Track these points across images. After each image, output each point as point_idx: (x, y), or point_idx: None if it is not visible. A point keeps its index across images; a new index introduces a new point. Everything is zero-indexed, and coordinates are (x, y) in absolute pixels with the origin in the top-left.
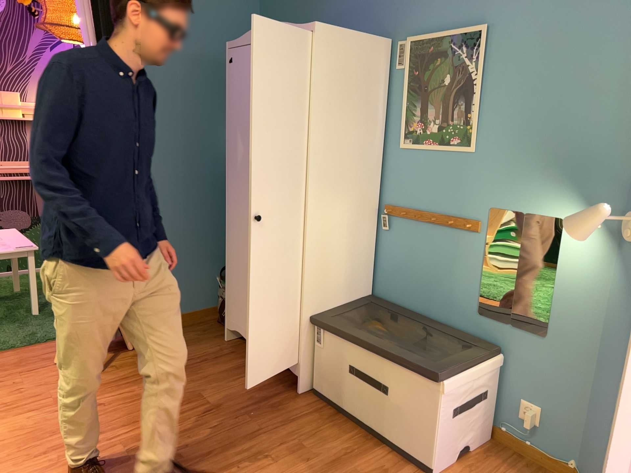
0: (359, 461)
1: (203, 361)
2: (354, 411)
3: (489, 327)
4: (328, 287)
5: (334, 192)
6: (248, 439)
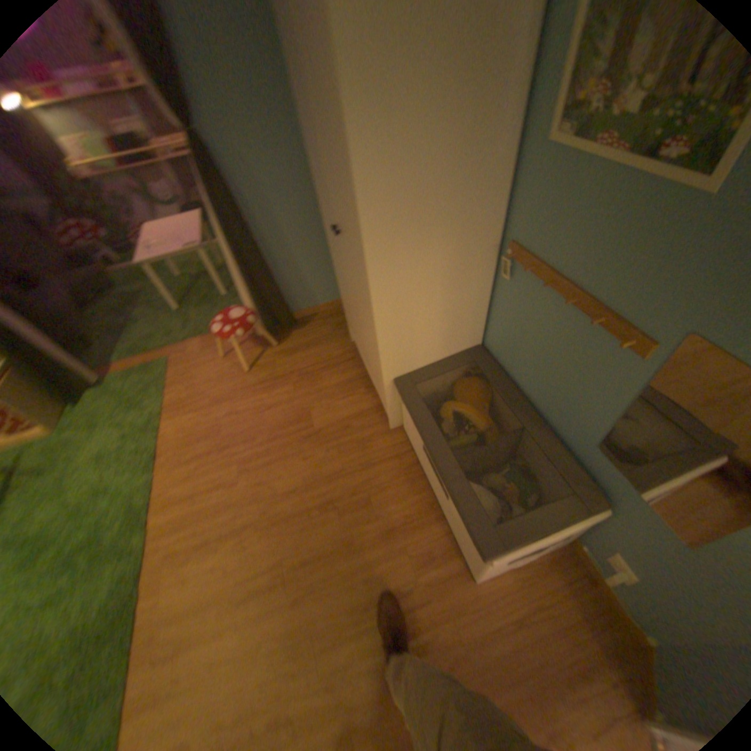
0: (413, 536)
1: (326, 368)
2: (427, 476)
3: (608, 470)
4: (417, 350)
5: (414, 240)
6: (328, 480)
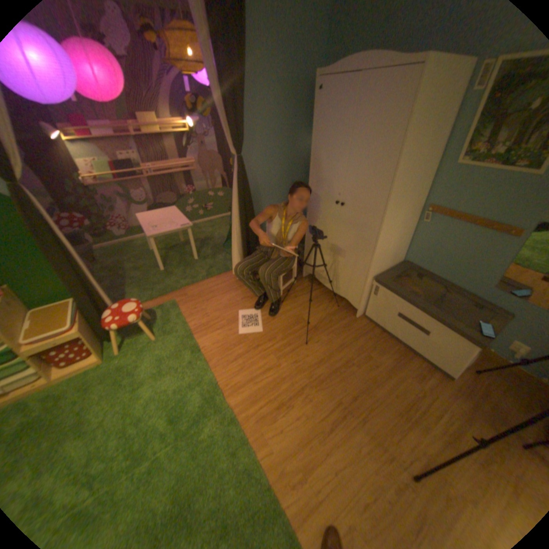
0: (406, 369)
1: (295, 293)
2: (396, 335)
3: (502, 298)
4: (383, 262)
5: (402, 203)
6: (338, 351)
